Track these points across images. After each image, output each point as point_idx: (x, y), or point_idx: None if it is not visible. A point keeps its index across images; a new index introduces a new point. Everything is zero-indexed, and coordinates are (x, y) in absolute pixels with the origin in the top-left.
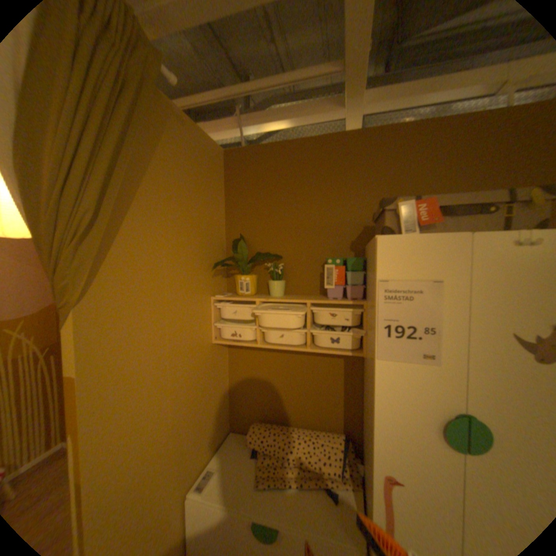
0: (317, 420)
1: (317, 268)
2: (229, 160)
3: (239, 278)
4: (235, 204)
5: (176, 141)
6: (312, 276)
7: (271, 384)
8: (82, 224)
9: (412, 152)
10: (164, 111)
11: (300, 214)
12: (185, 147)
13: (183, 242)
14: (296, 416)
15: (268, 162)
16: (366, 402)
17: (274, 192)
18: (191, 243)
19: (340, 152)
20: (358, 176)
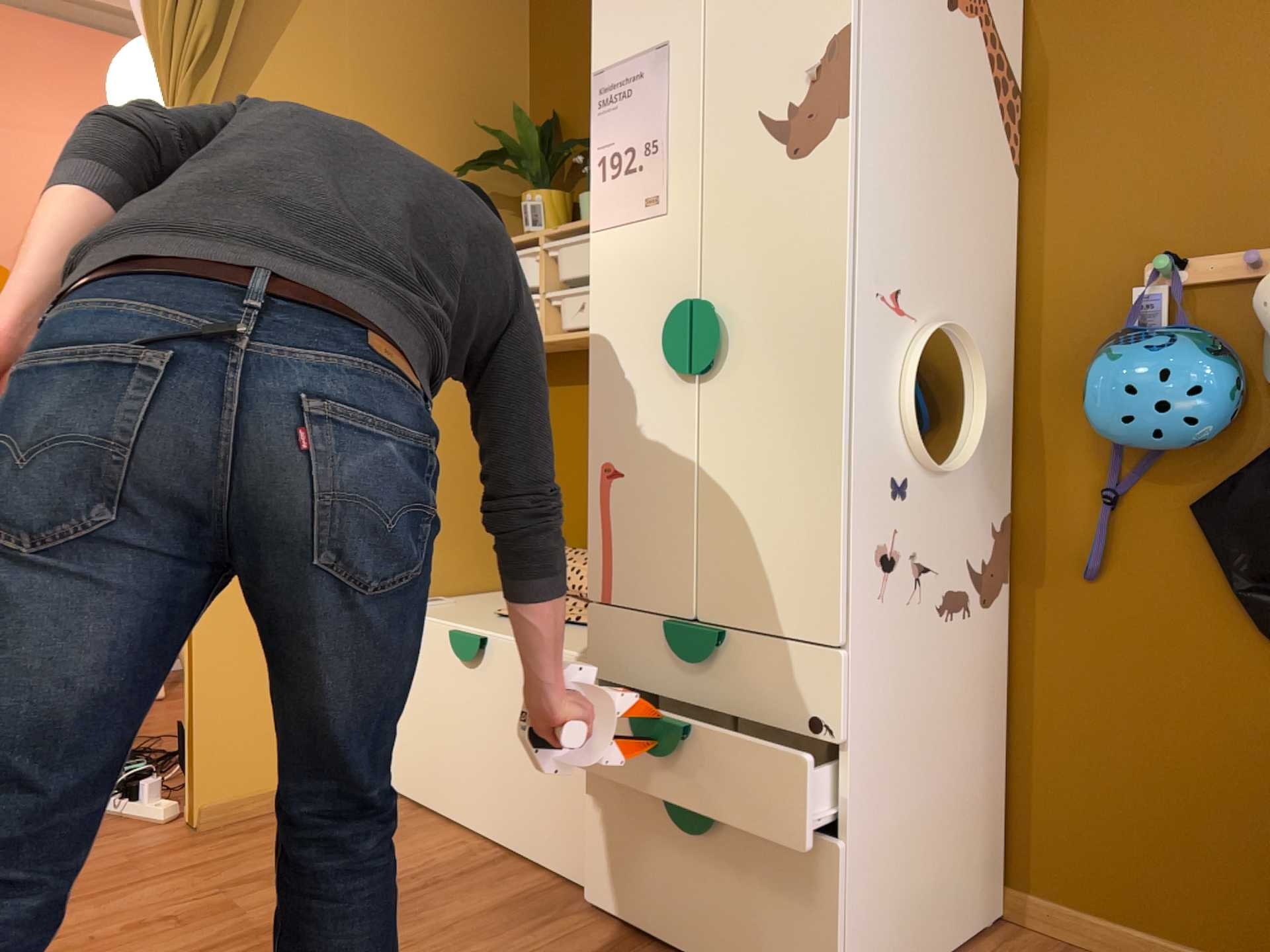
0: None
1: None
2: None
3: (524, 200)
4: (545, 47)
5: None
6: None
7: None
8: (202, 51)
9: None
10: None
11: None
12: None
13: (396, 115)
14: None
15: None
16: None
17: None
18: (419, 121)
19: None
20: None
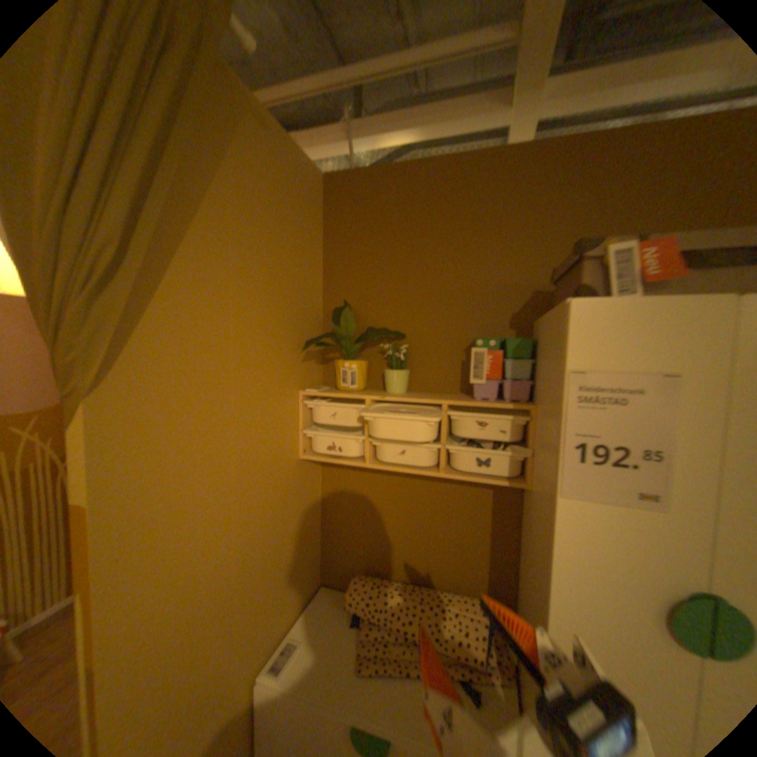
0: (449, 576)
1: (458, 353)
2: (331, 189)
3: (341, 364)
4: (338, 255)
5: (253, 150)
6: (449, 365)
7: (382, 521)
8: (99, 263)
9: (615, 176)
10: (237, 102)
11: (436, 271)
12: (266, 162)
13: (260, 306)
14: (417, 569)
15: (389, 192)
16: (524, 555)
17: (397, 238)
18: (273, 309)
19: (501, 177)
20: (528, 214)
